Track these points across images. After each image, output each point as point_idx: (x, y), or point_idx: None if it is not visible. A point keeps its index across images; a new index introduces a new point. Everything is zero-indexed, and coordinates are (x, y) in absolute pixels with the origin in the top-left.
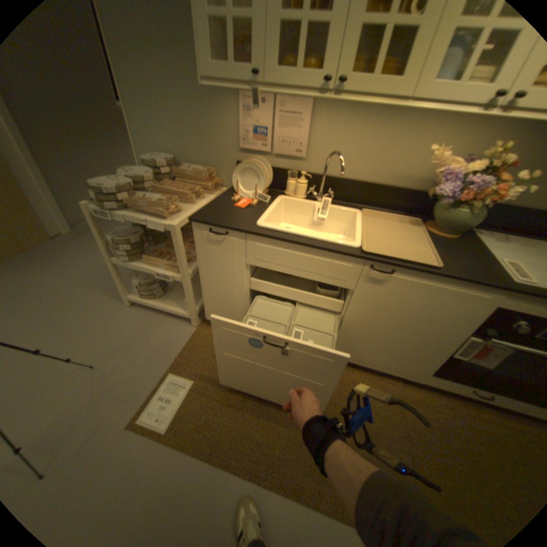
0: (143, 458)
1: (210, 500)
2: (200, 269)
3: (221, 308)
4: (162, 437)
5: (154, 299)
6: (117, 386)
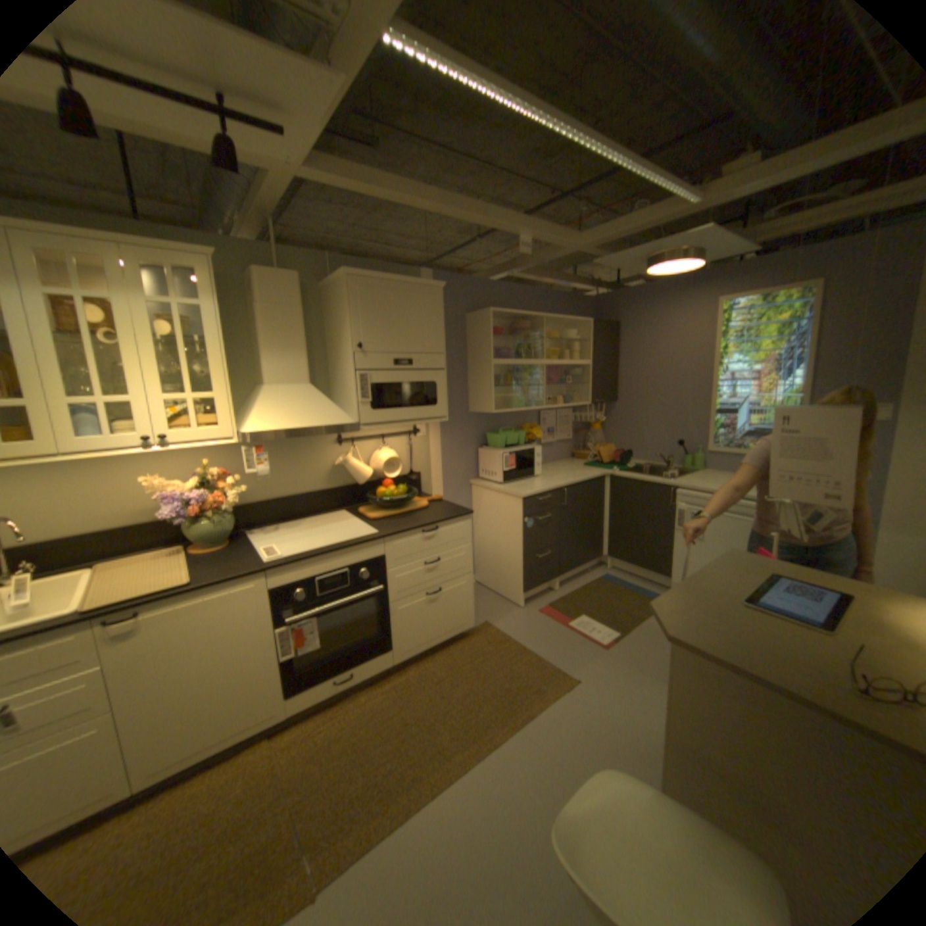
0: None
1: None
2: None
3: None
4: None
5: None
6: None
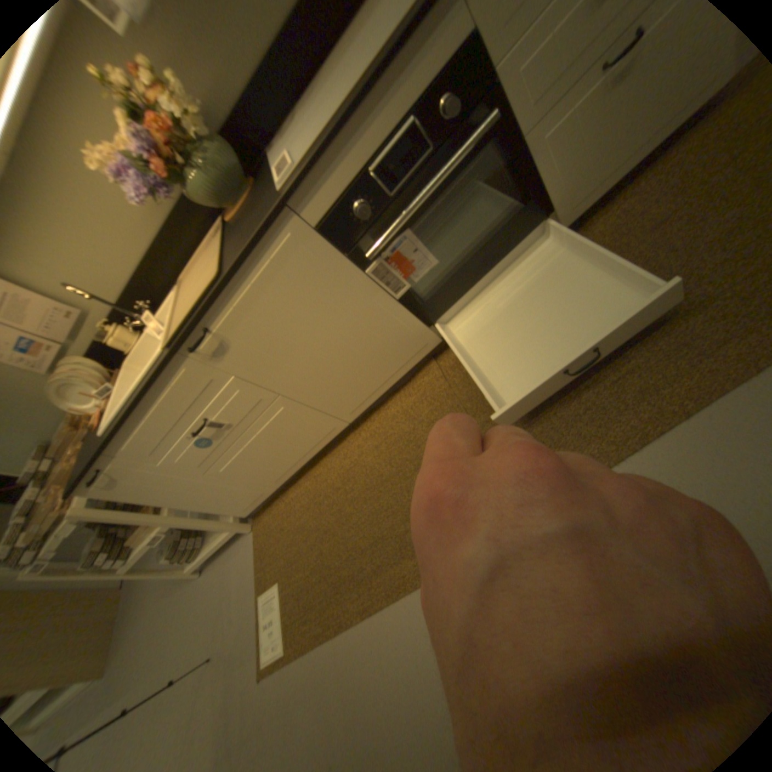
0: (283, 690)
1: (345, 668)
2: (156, 504)
3: (229, 501)
4: (285, 657)
5: (200, 550)
6: (233, 653)
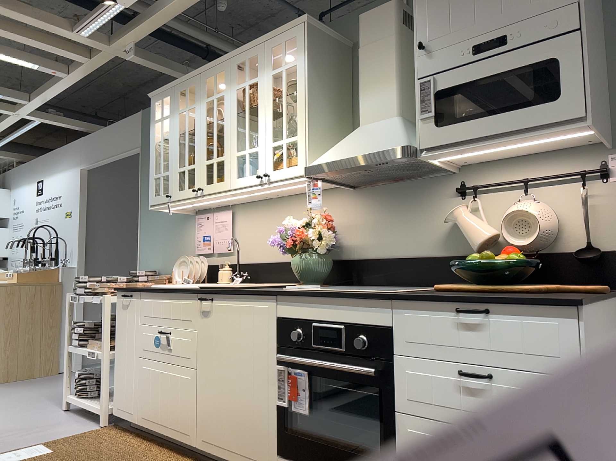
0: None
1: None
2: (116, 340)
3: (123, 389)
4: None
5: (85, 397)
6: None
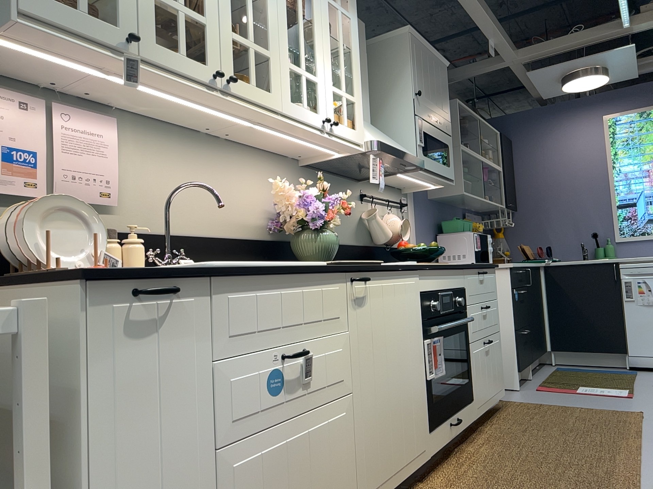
0: None
1: None
2: (82, 460)
3: None
4: None
5: None
6: None
